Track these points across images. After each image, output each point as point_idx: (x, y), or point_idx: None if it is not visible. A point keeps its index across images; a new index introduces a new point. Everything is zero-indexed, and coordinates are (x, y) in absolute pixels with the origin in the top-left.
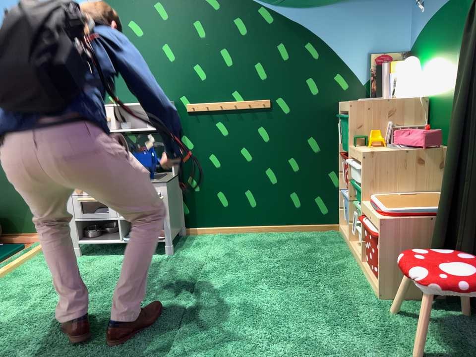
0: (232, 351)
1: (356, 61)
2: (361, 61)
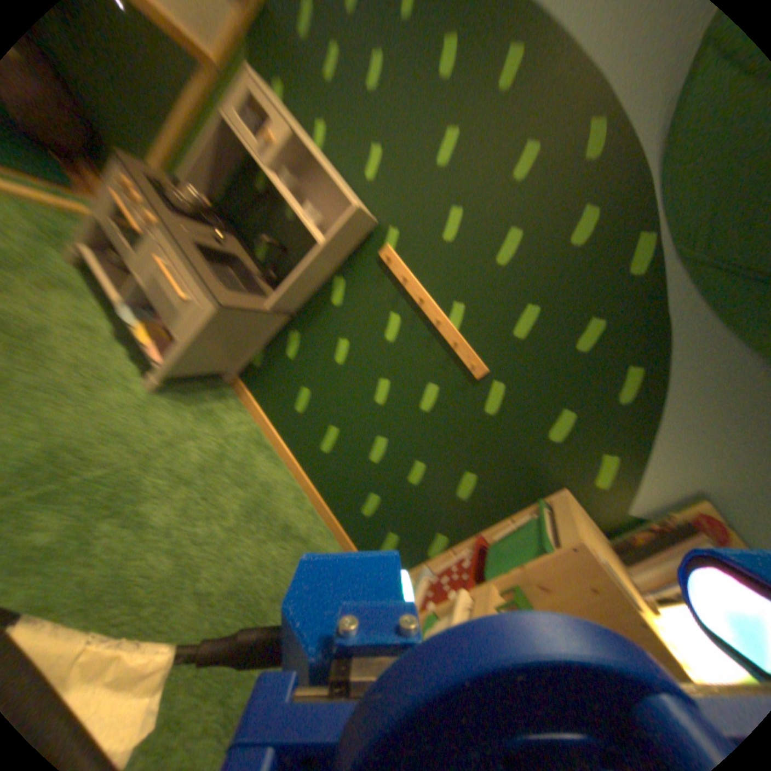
0: None
1: (670, 478)
2: (679, 488)
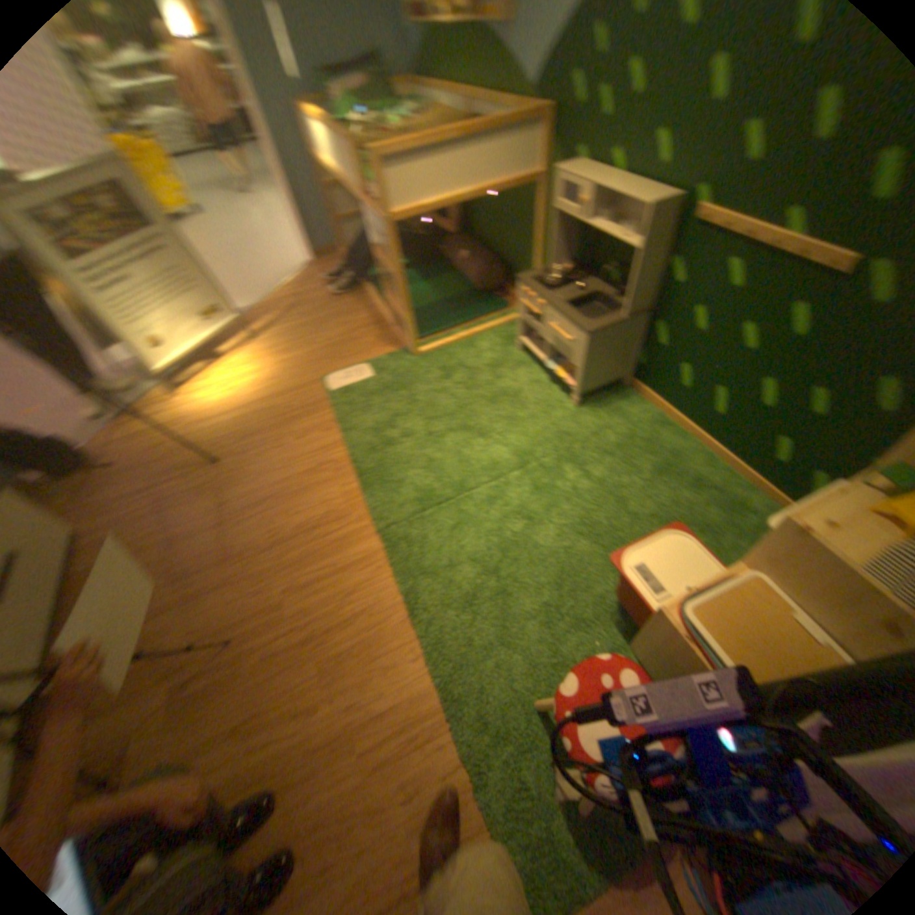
0: (463, 544)
1: None
2: None
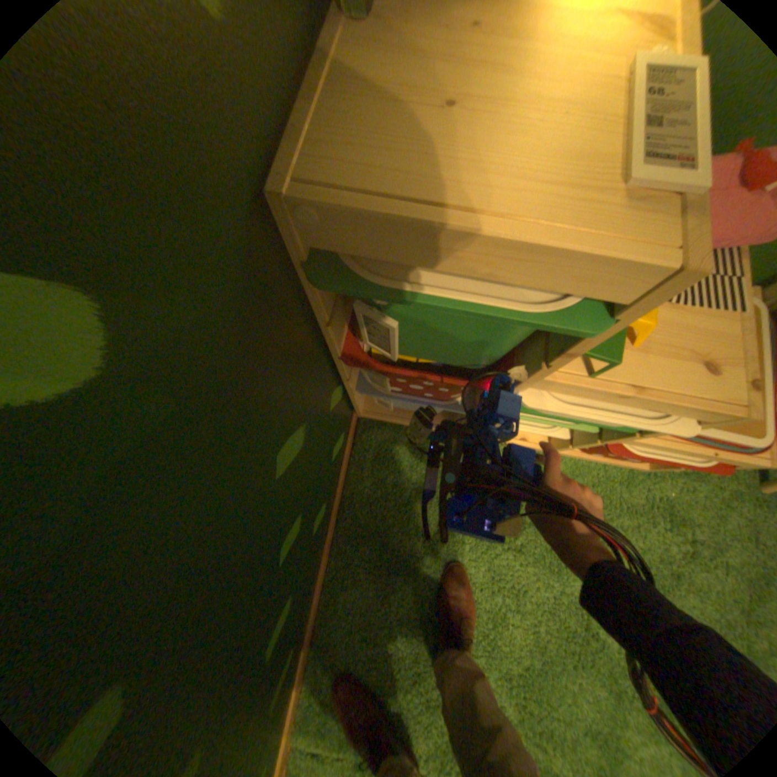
0: None
1: None
2: None
